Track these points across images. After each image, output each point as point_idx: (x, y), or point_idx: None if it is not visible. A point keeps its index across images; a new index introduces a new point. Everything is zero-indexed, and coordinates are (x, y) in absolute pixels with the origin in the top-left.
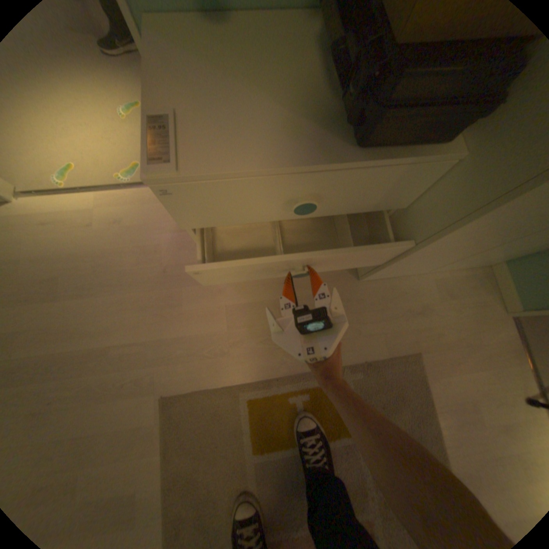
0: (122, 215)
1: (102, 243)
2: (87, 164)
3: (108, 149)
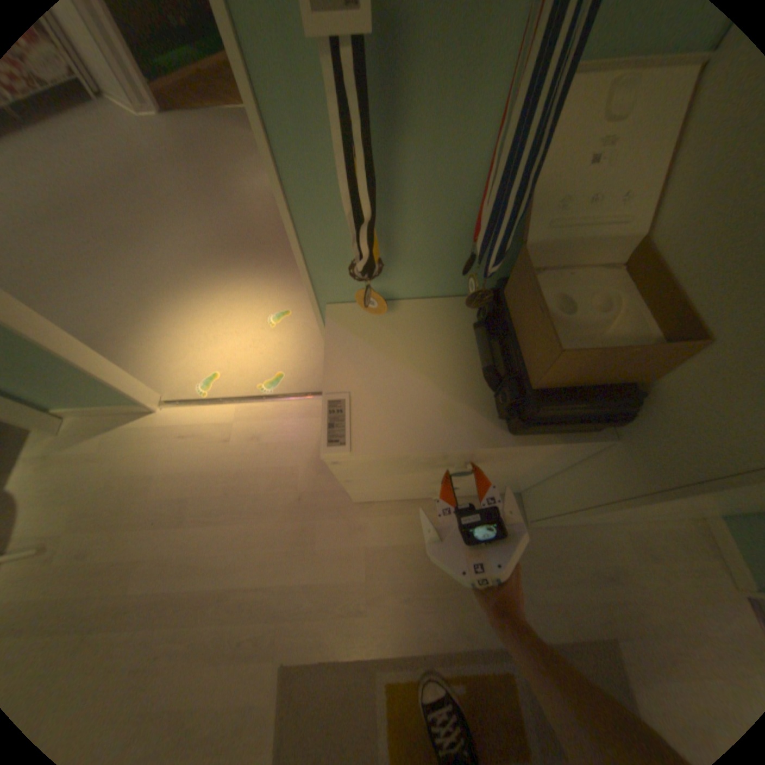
0: (261, 431)
1: (237, 462)
2: (233, 374)
3: (255, 359)
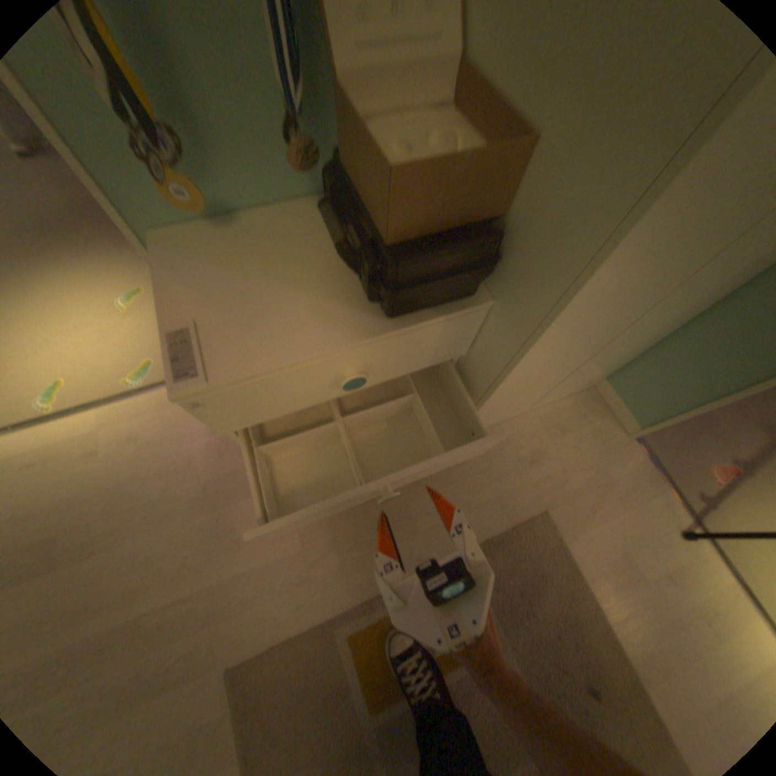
0: (137, 428)
1: (113, 471)
2: (81, 374)
3: (107, 350)
